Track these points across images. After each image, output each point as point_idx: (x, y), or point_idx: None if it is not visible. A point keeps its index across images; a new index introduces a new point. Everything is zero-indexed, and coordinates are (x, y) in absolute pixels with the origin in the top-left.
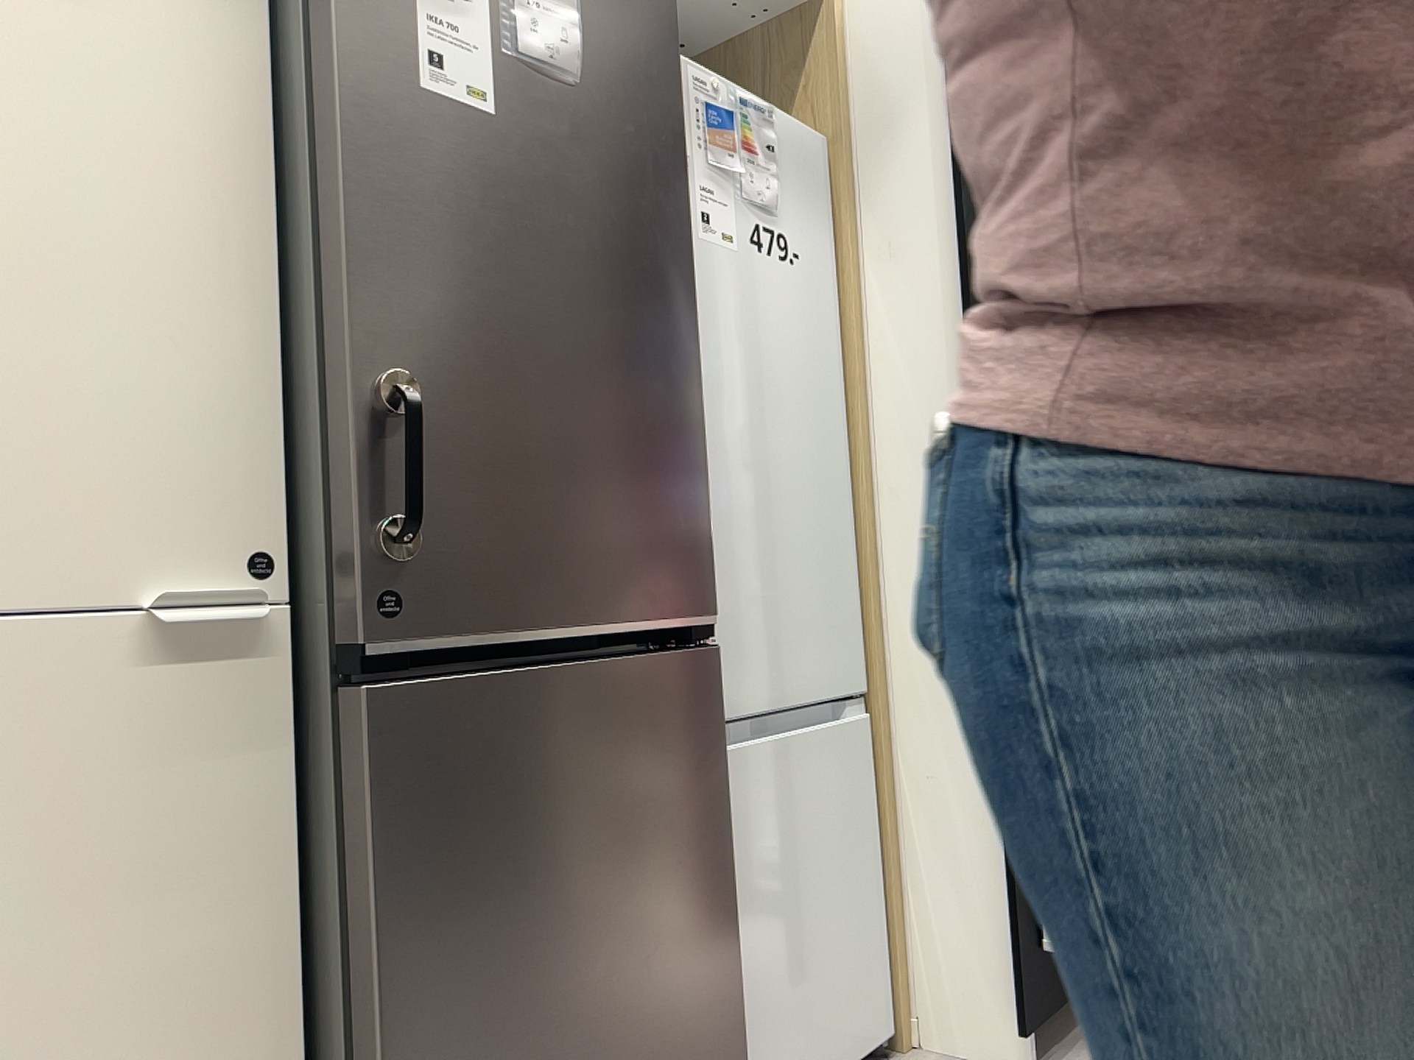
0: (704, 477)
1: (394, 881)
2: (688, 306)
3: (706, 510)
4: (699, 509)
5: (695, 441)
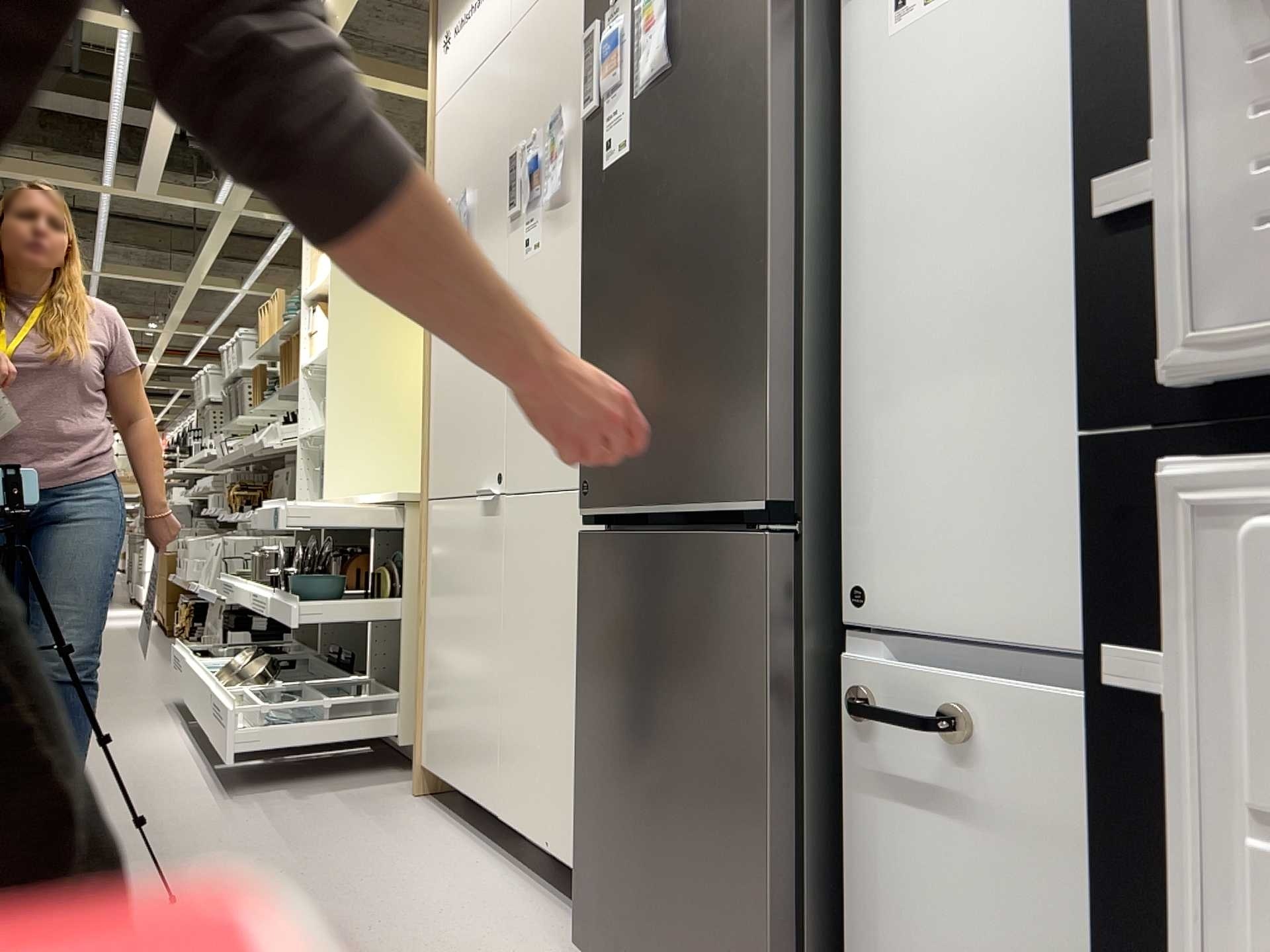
0: (766, 358)
1: (584, 642)
2: (760, 183)
3: (766, 394)
4: (759, 394)
5: (759, 323)
